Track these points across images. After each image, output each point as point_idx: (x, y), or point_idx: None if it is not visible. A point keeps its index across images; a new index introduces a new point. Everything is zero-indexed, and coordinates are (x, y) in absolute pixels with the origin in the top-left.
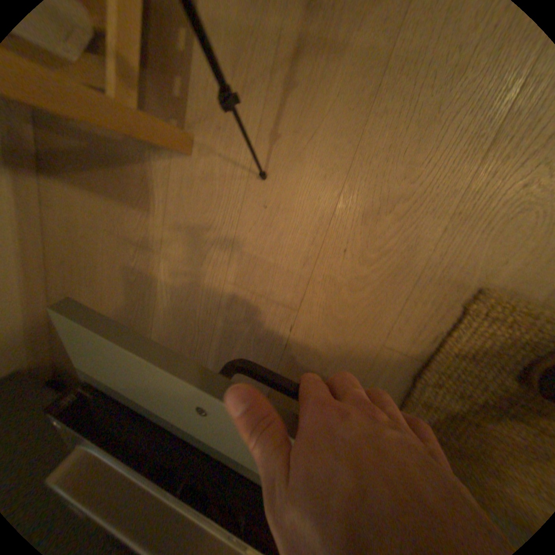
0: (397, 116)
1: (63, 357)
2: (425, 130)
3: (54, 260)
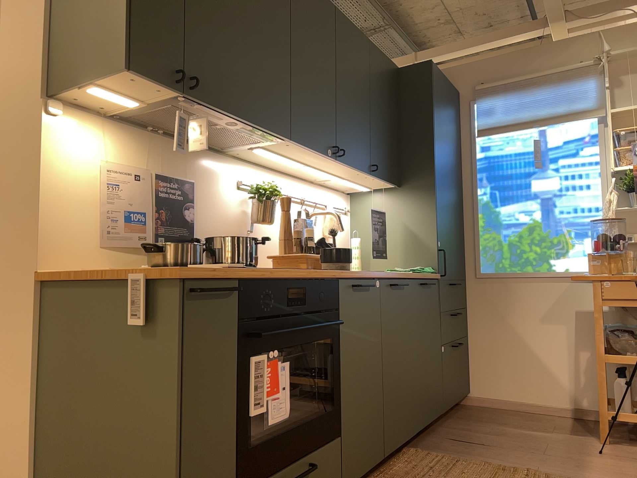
0: (636, 473)
1: (473, 408)
2: (633, 477)
3: (530, 415)
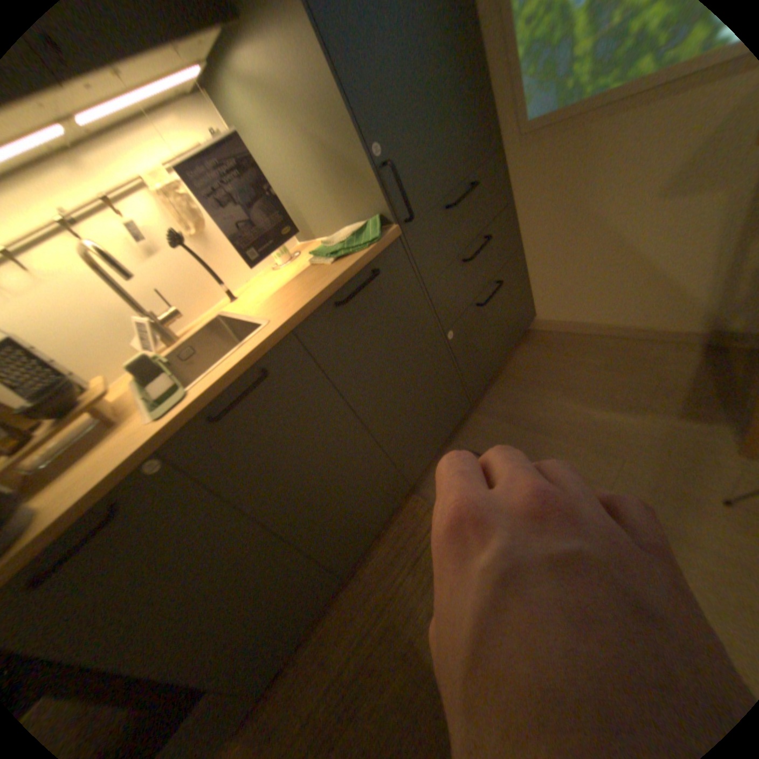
0: None
1: (538, 341)
2: None
3: (625, 348)
